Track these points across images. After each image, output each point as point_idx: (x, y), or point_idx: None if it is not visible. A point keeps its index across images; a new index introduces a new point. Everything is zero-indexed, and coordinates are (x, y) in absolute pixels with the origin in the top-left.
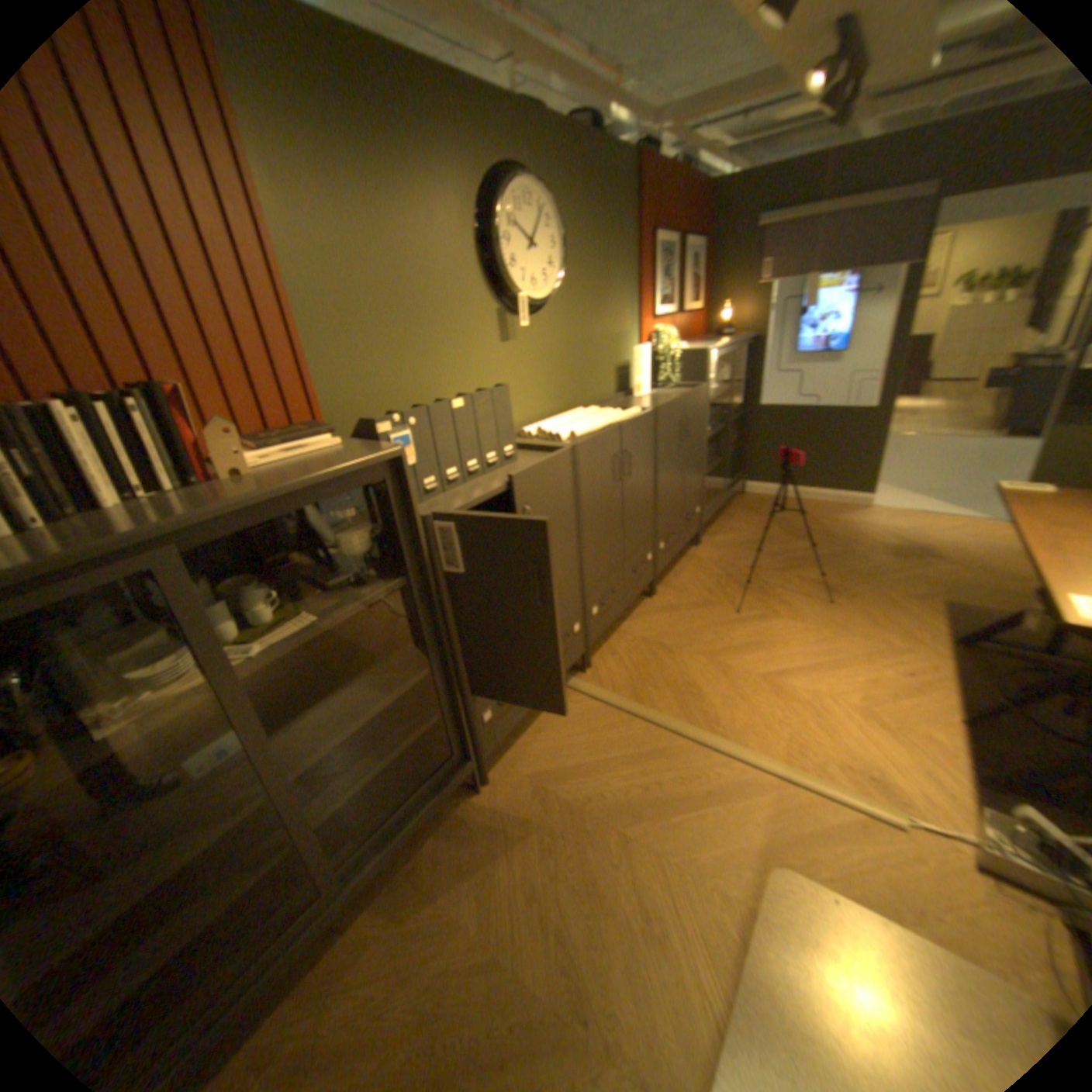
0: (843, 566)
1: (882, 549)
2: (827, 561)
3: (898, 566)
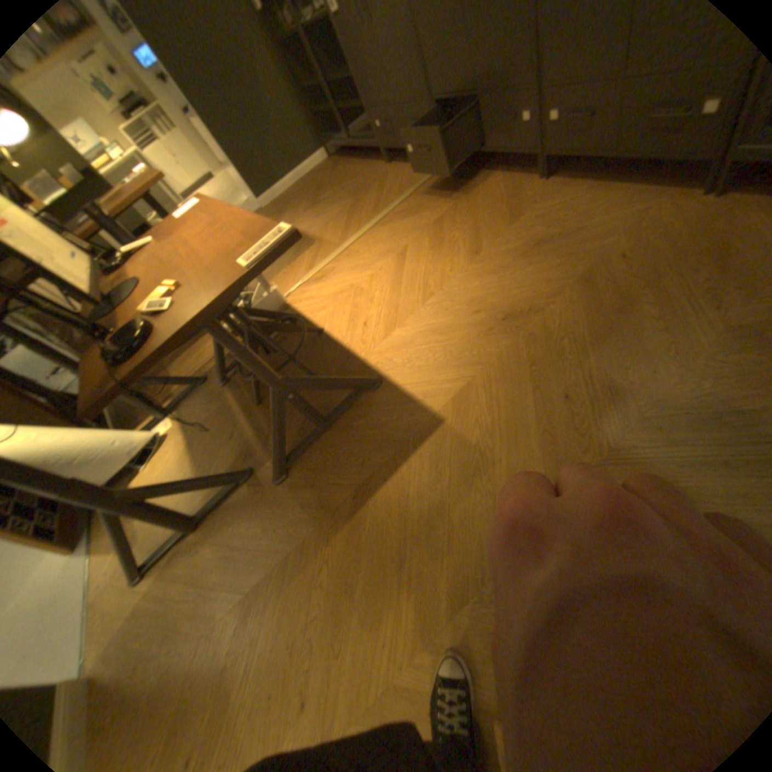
0: (591, 358)
1: (671, 459)
2: (615, 342)
3: (572, 435)
